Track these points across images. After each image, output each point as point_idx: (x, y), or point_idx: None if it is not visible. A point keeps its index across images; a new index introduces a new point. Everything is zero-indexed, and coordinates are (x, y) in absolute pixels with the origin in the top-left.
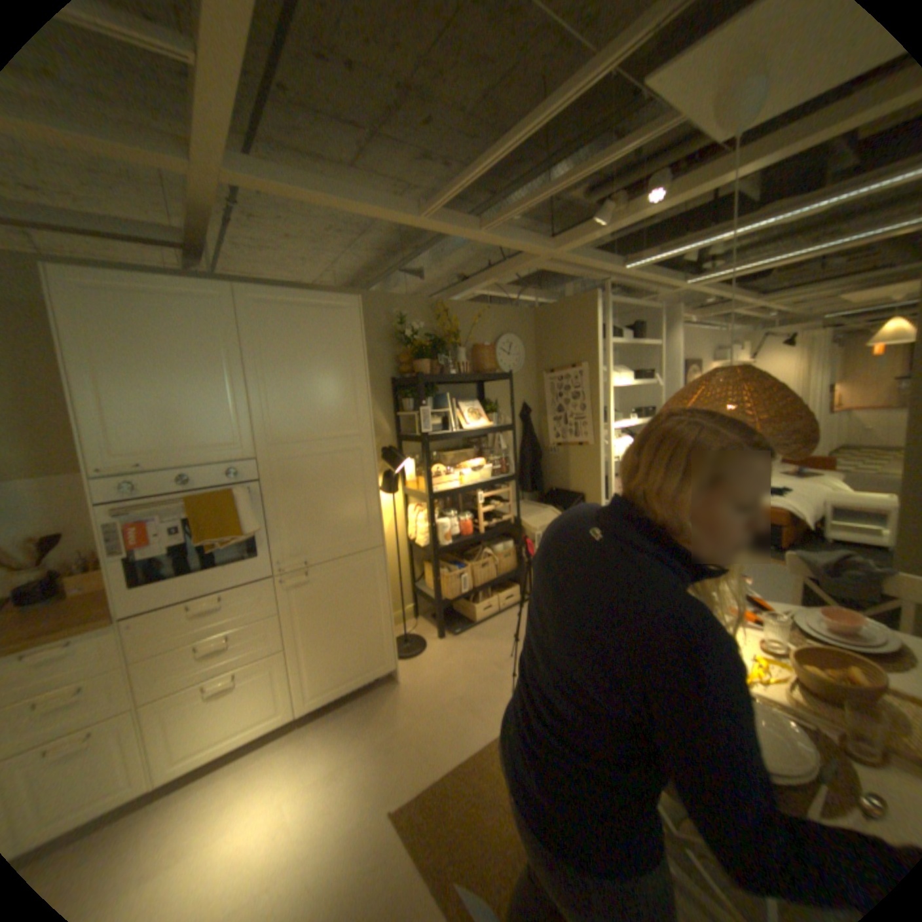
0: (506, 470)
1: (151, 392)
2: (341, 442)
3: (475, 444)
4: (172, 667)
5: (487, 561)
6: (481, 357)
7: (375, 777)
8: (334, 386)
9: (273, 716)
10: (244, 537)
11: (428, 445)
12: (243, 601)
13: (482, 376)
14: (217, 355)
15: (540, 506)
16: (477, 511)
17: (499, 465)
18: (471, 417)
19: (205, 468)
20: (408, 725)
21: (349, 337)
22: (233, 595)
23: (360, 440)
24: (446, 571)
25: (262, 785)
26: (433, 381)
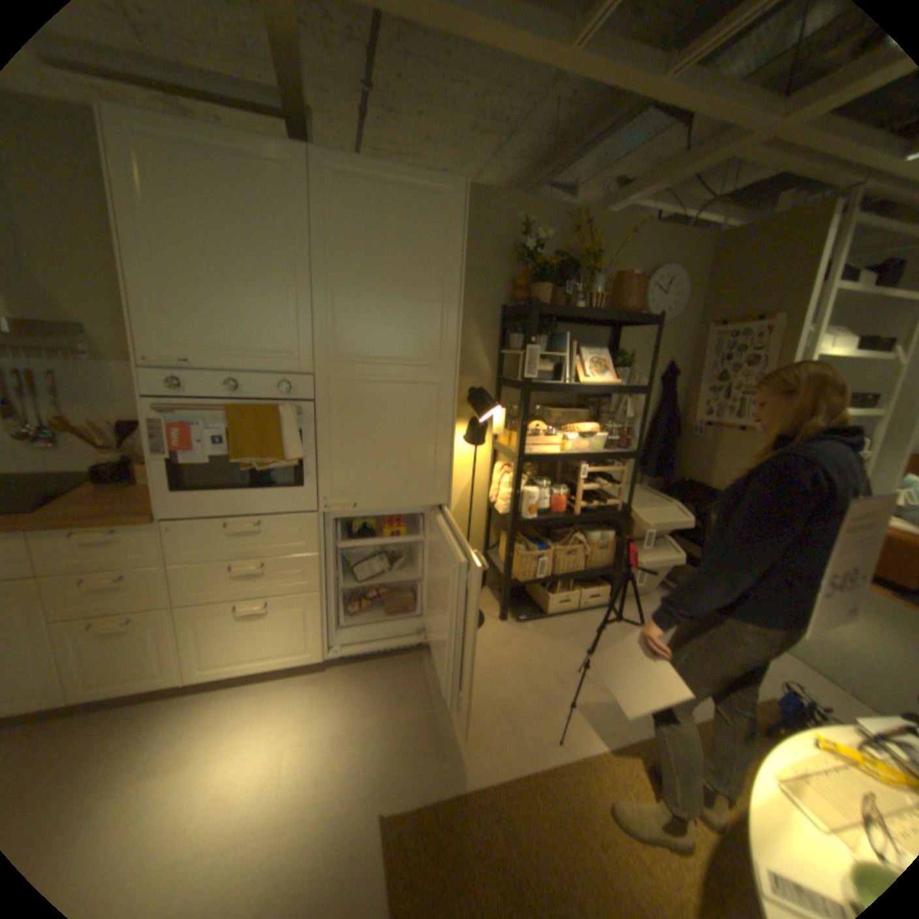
0: (626, 443)
1: (207, 276)
2: (416, 371)
3: (594, 404)
4: (209, 578)
5: (576, 548)
6: (625, 289)
7: (384, 760)
8: (418, 298)
9: (304, 651)
10: (290, 462)
11: (529, 394)
12: (285, 529)
13: (621, 315)
14: (283, 240)
15: (663, 497)
16: (577, 486)
17: (619, 436)
18: (594, 368)
19: (258, 376)
20: (438, 711)
21: (447, 235)
22: (275, 520)
23: (440, 373)
24: (524, 547)
25: (277, 718)
26: (551, 313)
